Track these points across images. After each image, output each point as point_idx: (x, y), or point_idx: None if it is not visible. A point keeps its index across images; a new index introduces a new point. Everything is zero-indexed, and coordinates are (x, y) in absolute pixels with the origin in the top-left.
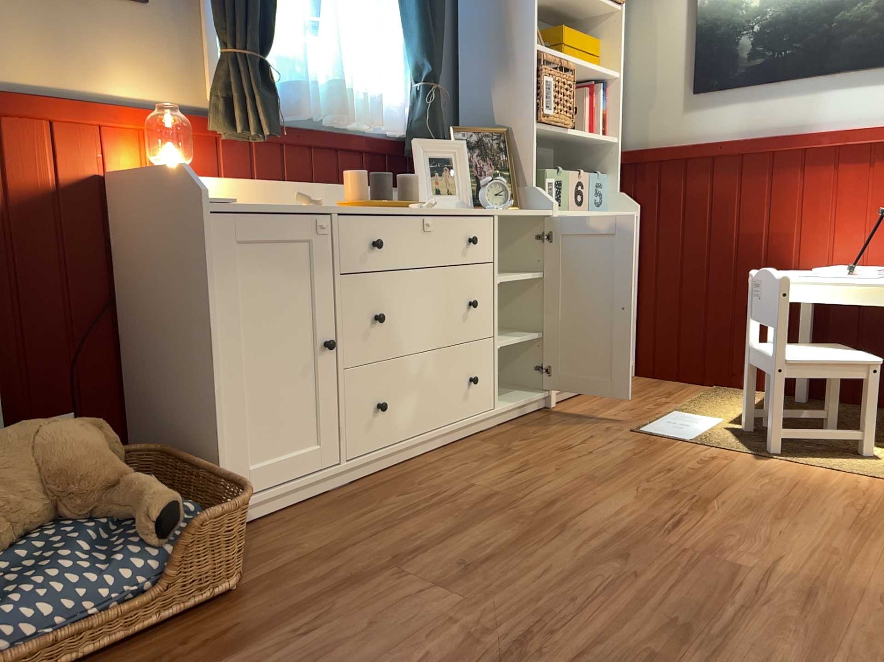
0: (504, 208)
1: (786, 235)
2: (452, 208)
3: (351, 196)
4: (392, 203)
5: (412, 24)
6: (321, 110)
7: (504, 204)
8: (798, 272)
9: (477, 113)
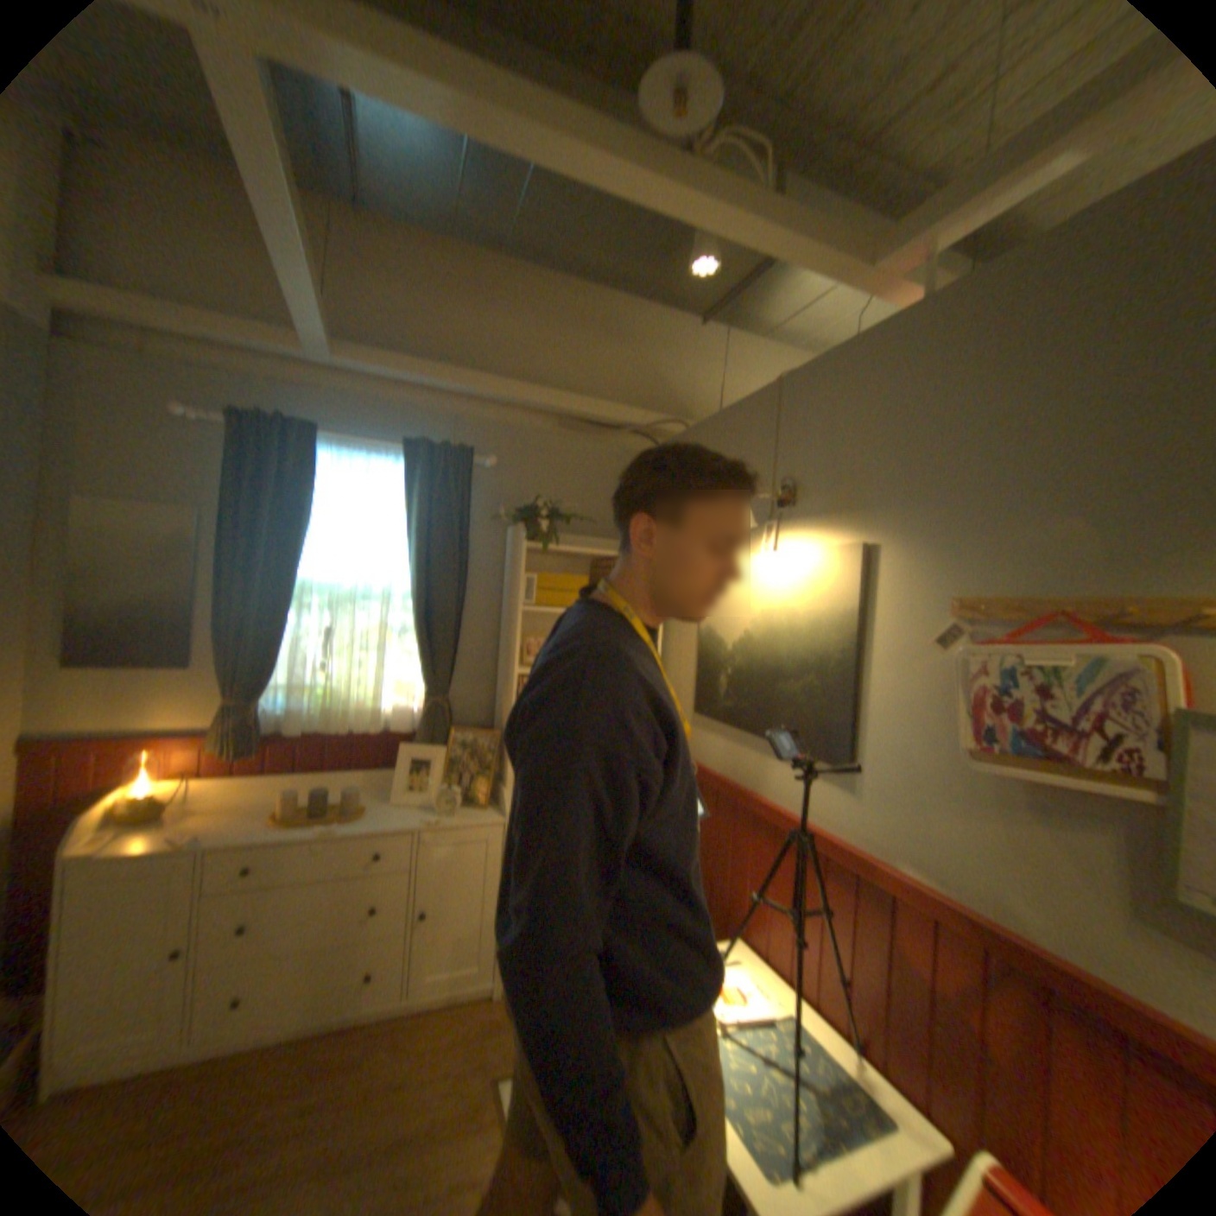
0: (447, 818)
1: (742, 899)
2: (364, 829)
3: (279, 813)
4: (305, 823)
5: (419, 653)
6: (323, 724)
7: (450, 813)
8: (742, 948)
9: (499, 708)
